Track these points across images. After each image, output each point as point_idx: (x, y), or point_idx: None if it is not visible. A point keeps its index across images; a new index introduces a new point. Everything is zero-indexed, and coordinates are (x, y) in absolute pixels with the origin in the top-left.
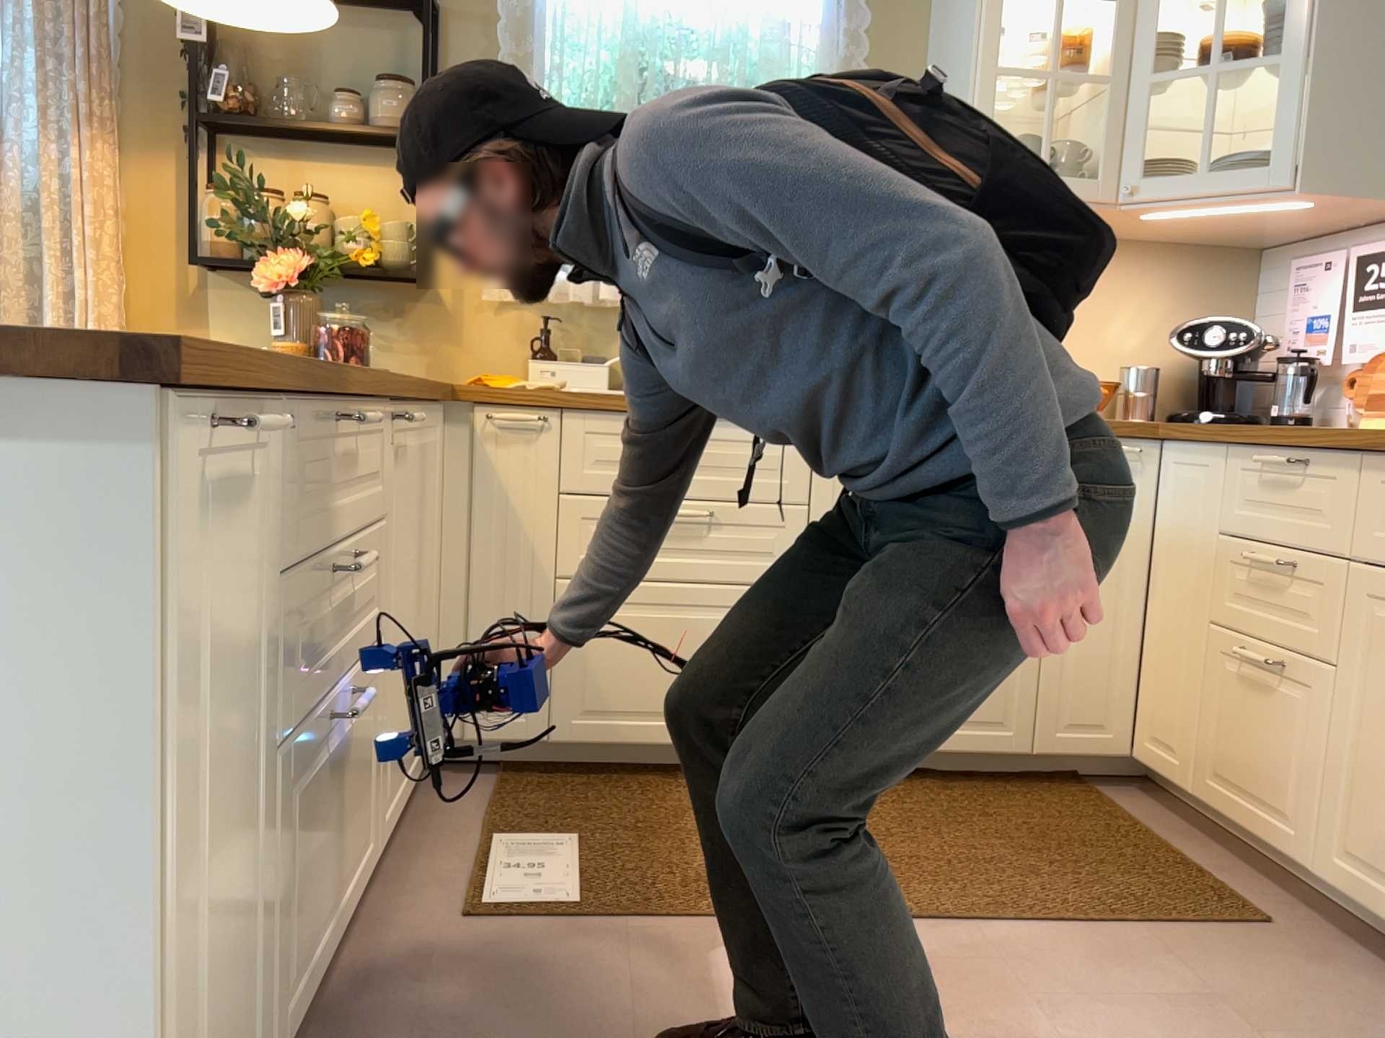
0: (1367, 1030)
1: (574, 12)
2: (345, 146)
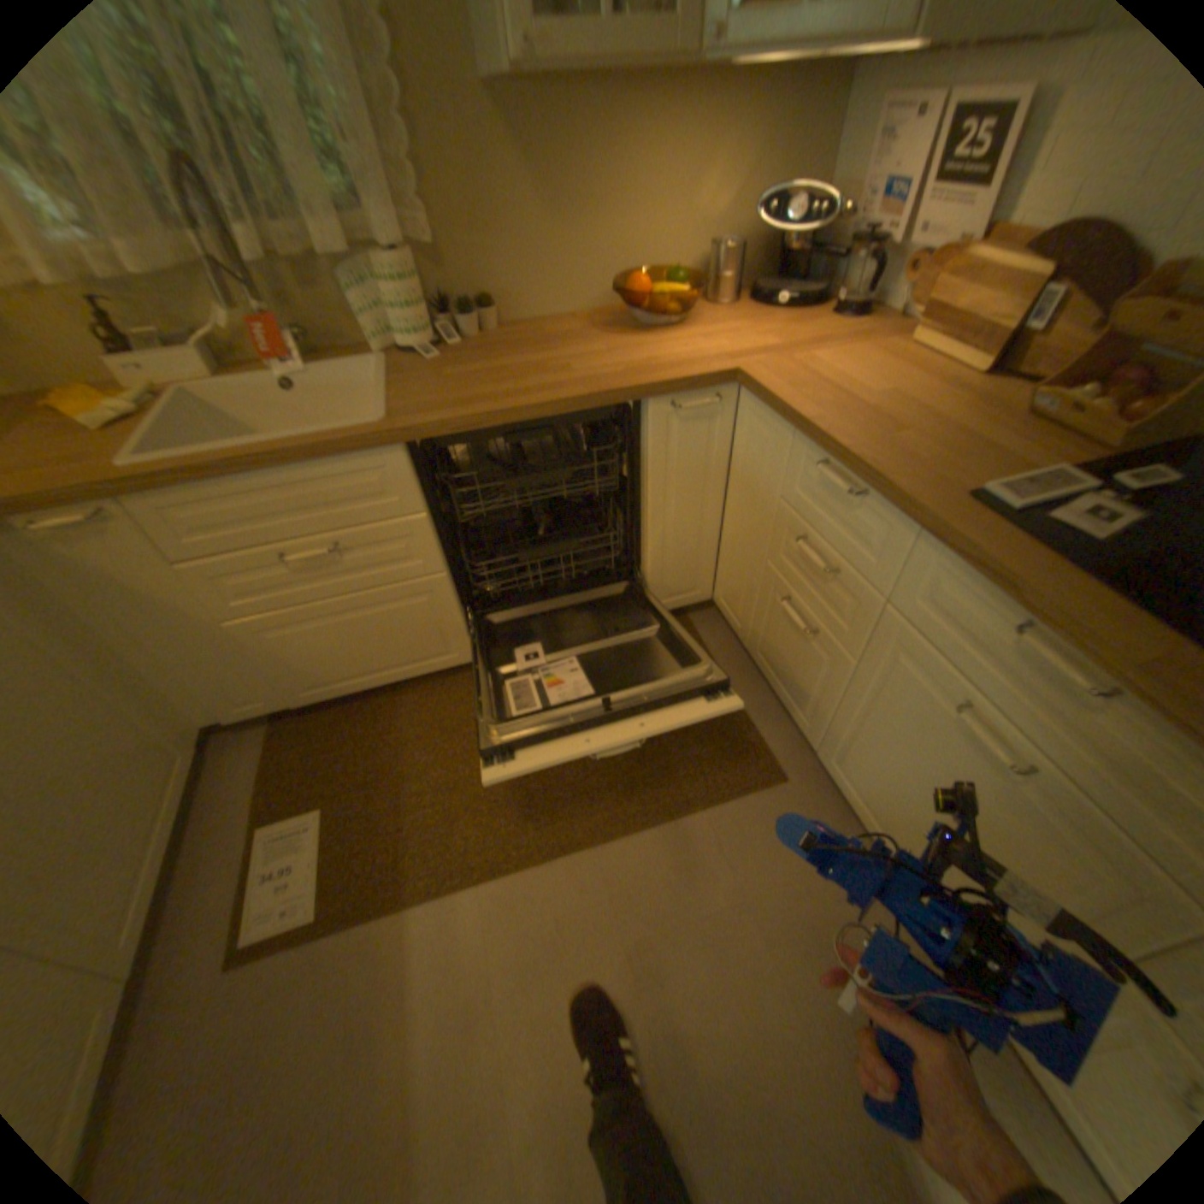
0: (834, 906)
1: None
2: None
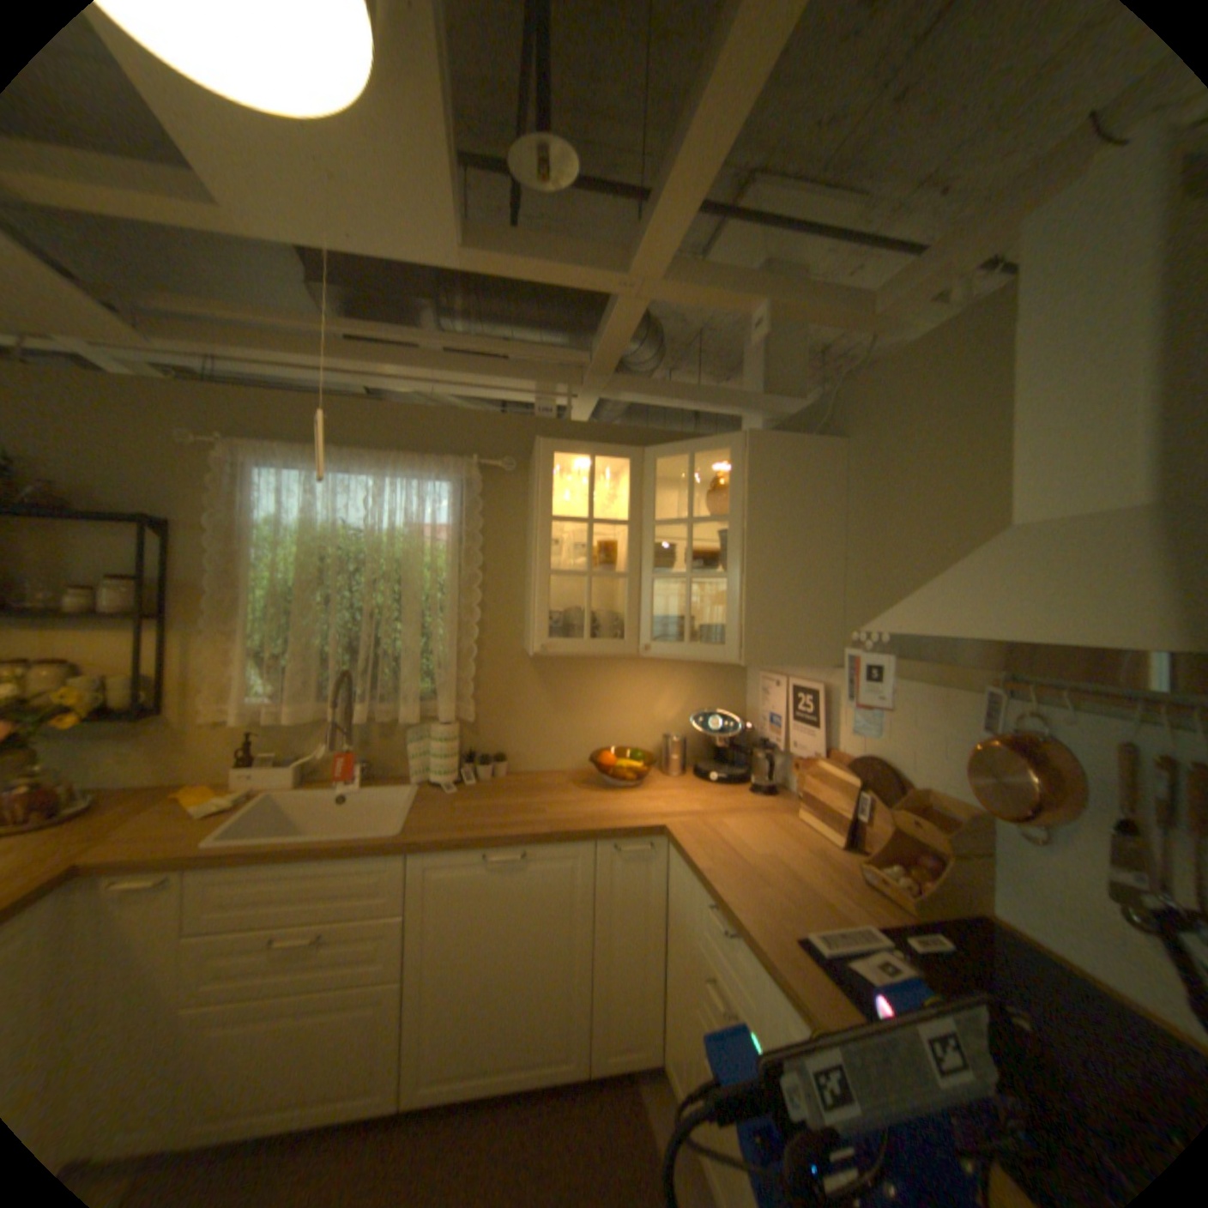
0: None
1: (270, 523)
2: (88, 620)
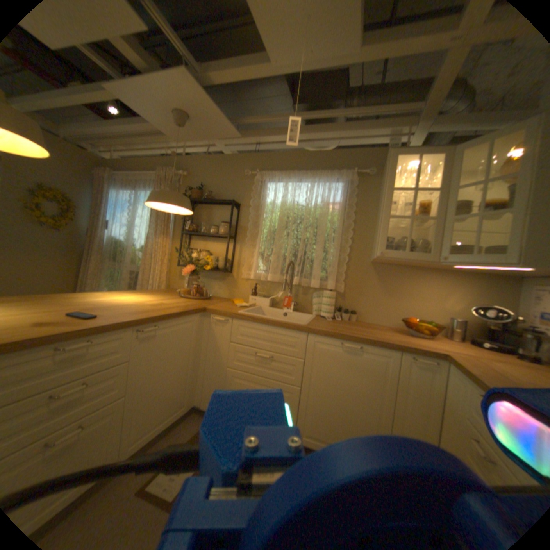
0: None
1: (271, 203)
2: (215, 238)
